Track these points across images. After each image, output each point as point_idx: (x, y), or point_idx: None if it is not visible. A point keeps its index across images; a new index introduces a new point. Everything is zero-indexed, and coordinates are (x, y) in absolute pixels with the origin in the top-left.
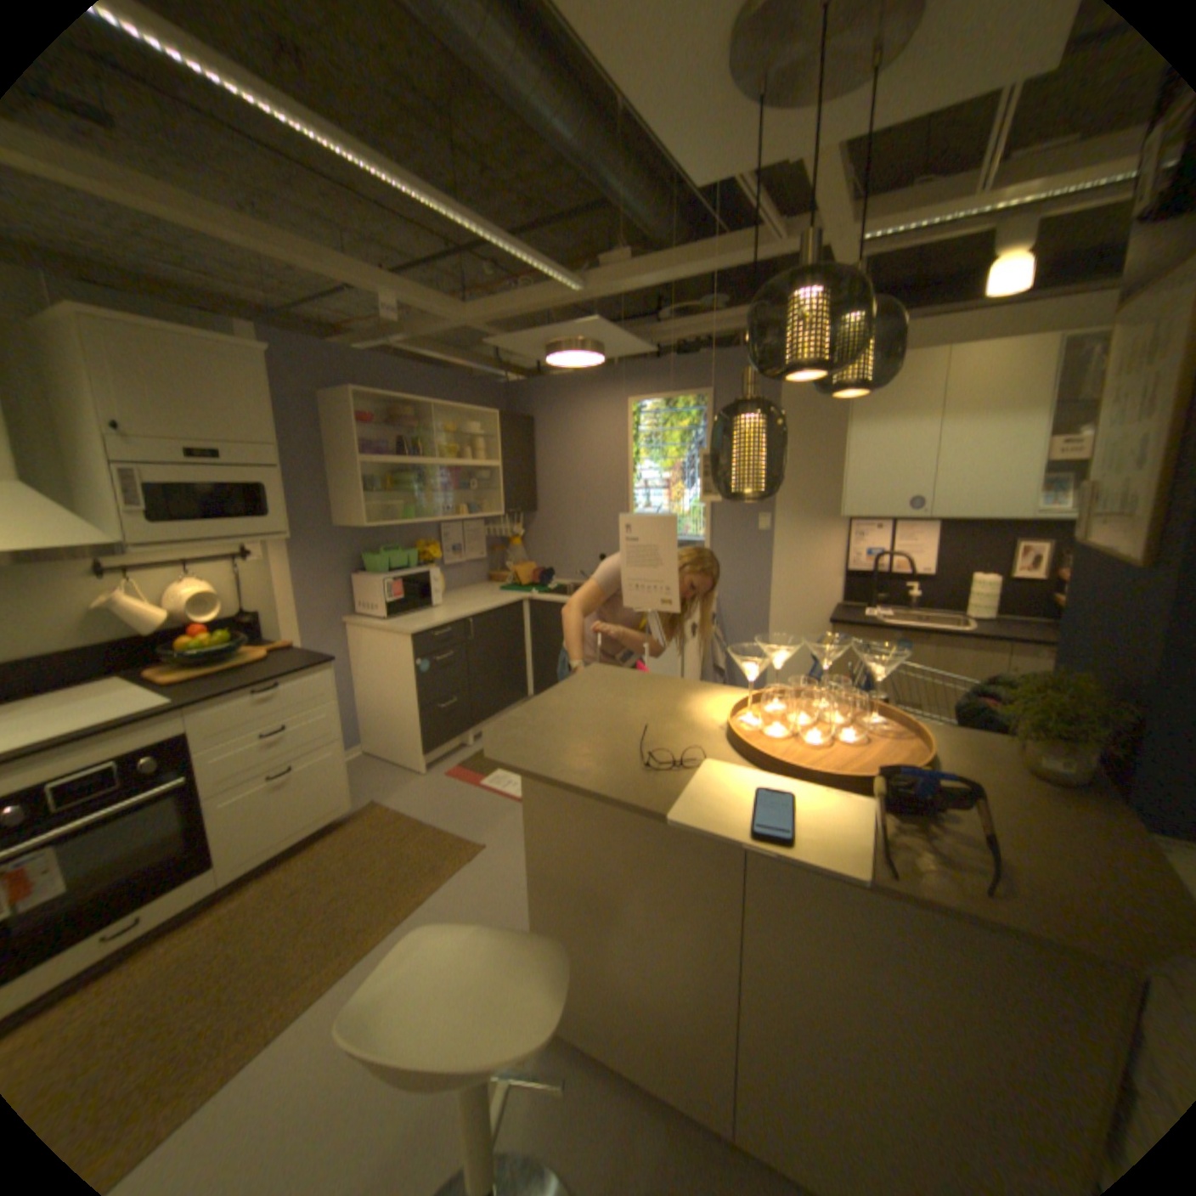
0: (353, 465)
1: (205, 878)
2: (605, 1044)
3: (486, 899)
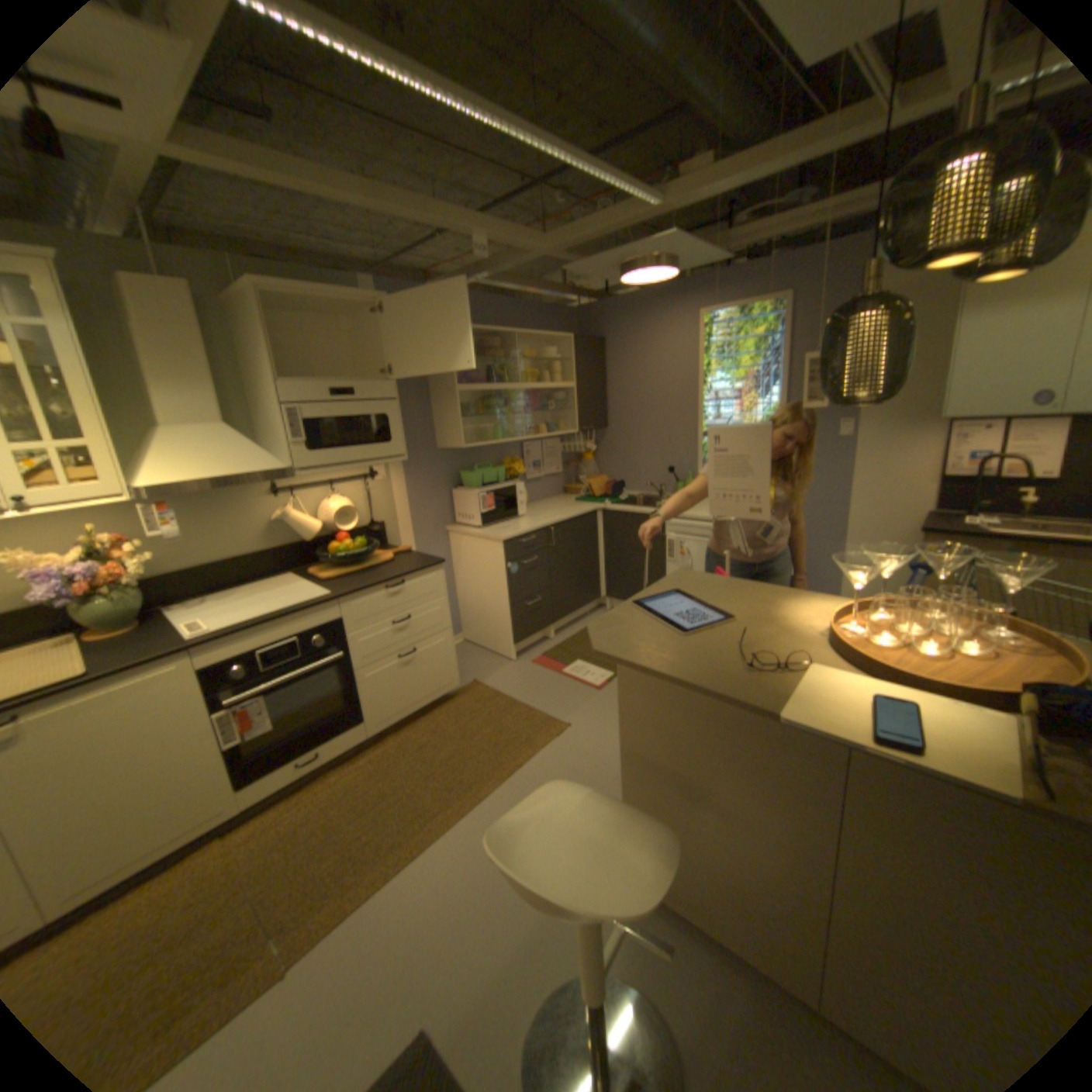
0: (452, 394)
1: (358, 729)
2: (691, 906)
3: (574, 769)
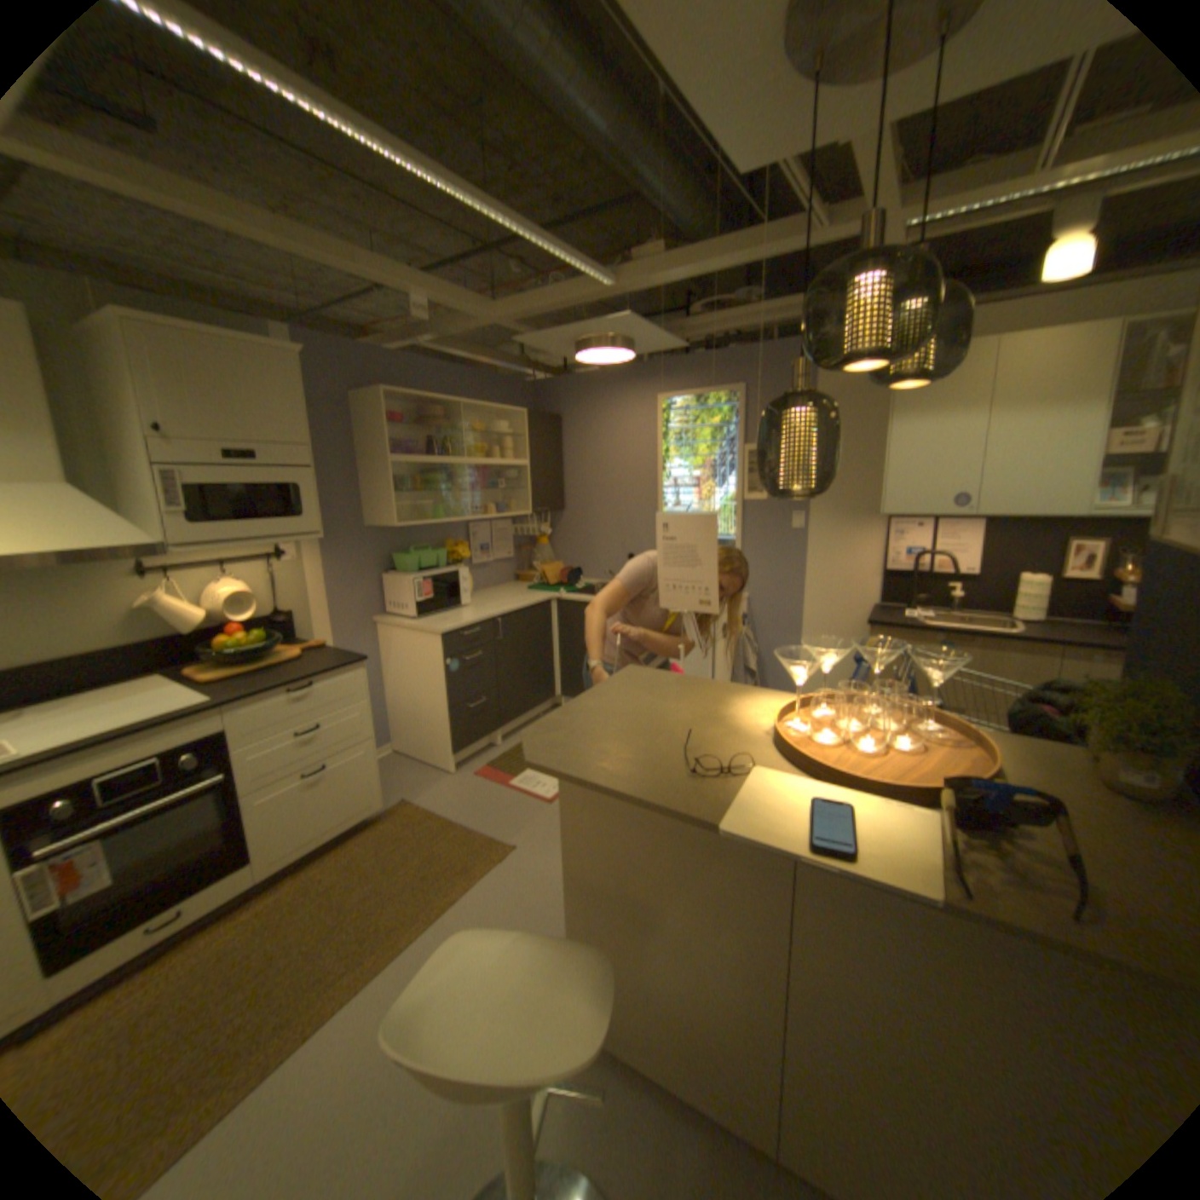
0: (384, 465)
1: (243, 873)
2: (643, 1053)
3: (517, 901)
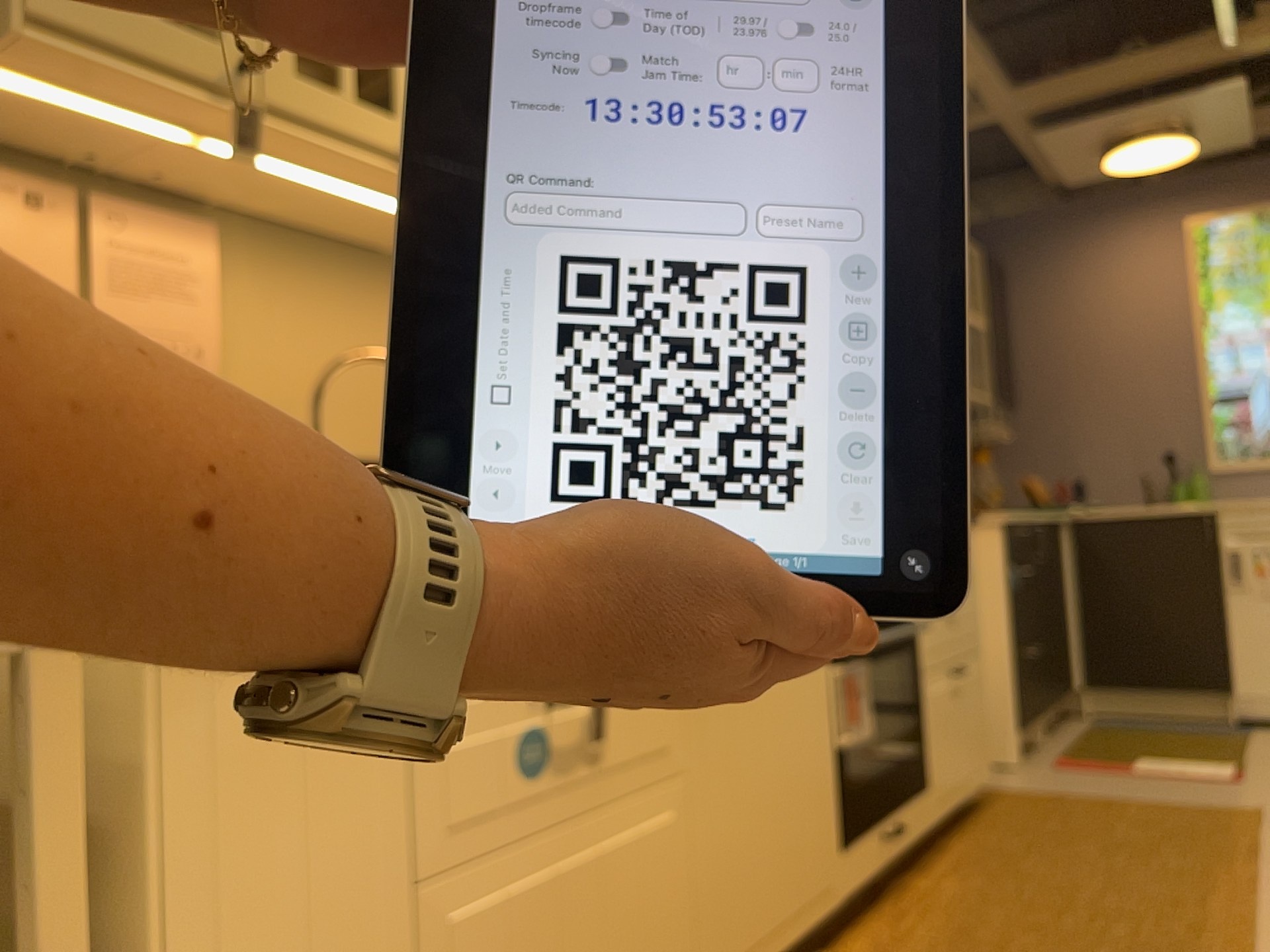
0: None
1: (927, 800)
2: None
3: None
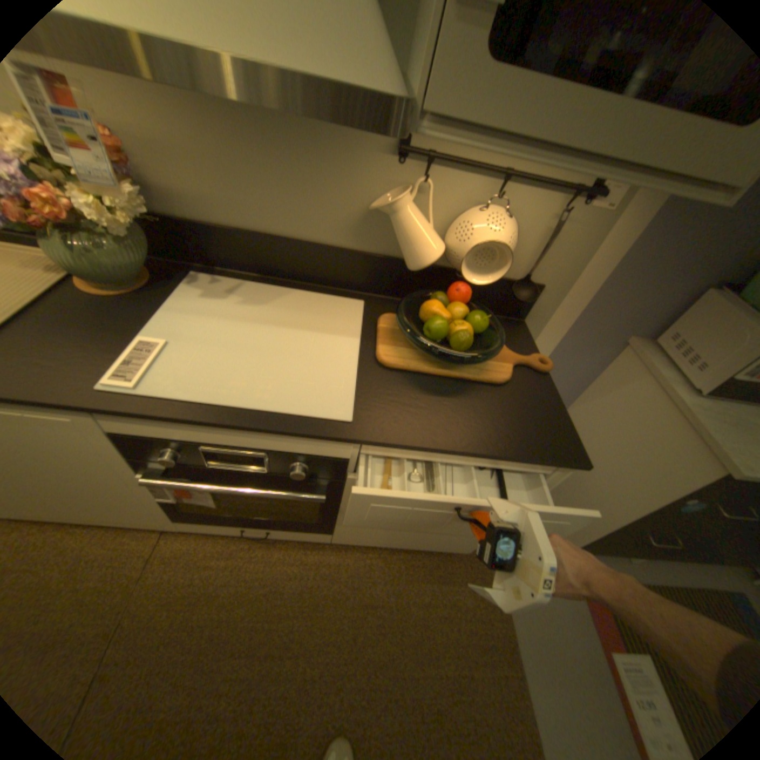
0: None
1: (324, 536)
2: None
3: None
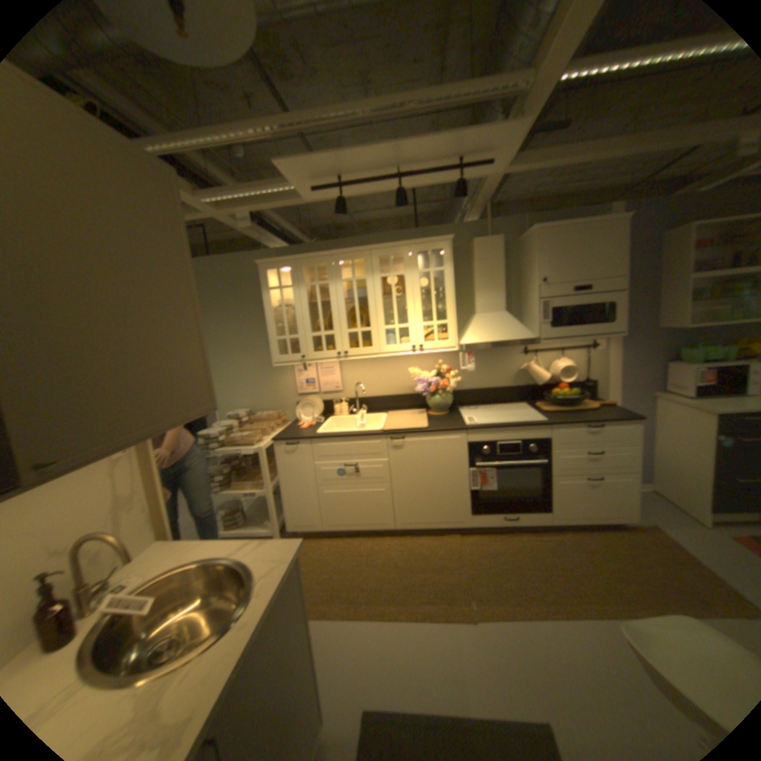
0: (685, 281)
1: (549, 516)
2: None
3: None
